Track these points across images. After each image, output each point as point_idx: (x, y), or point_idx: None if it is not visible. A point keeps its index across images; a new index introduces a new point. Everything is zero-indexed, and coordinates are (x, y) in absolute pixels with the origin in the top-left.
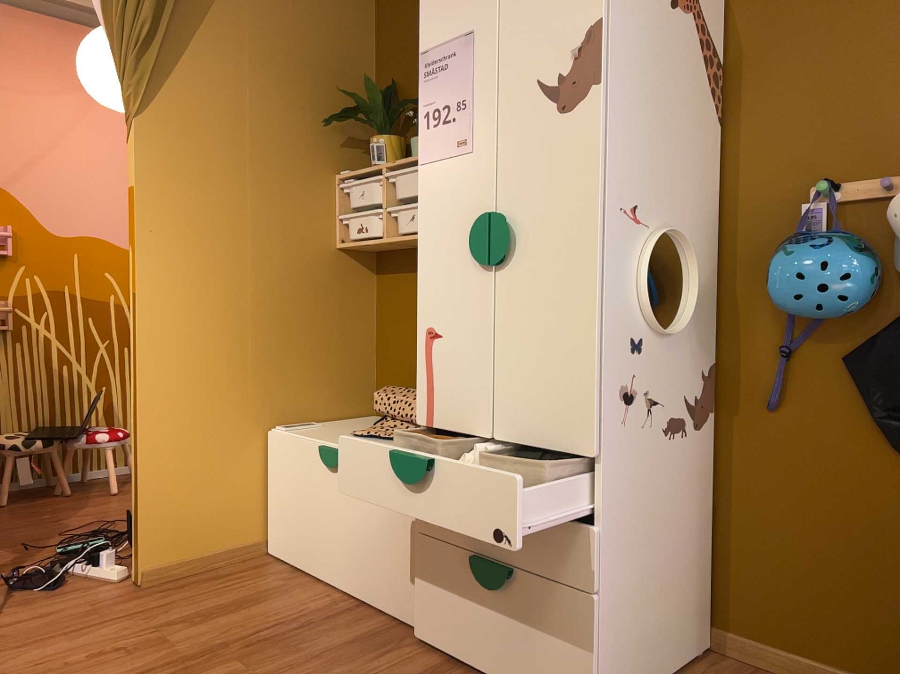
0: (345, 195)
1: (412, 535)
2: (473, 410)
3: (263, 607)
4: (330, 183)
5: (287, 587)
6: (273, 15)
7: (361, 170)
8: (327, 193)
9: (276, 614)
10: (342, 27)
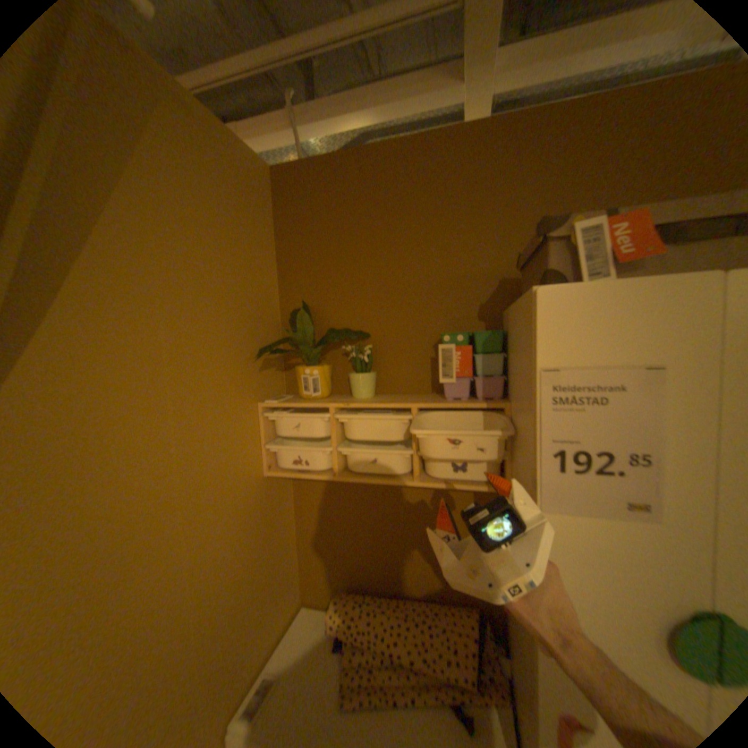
0: (268, 420)
1: None
2: None
3: None
4: (256, 412)
5: None
6: (184, 229)
7: (296, 402)
8: (253, 424)
9: None
10: (251, 243)
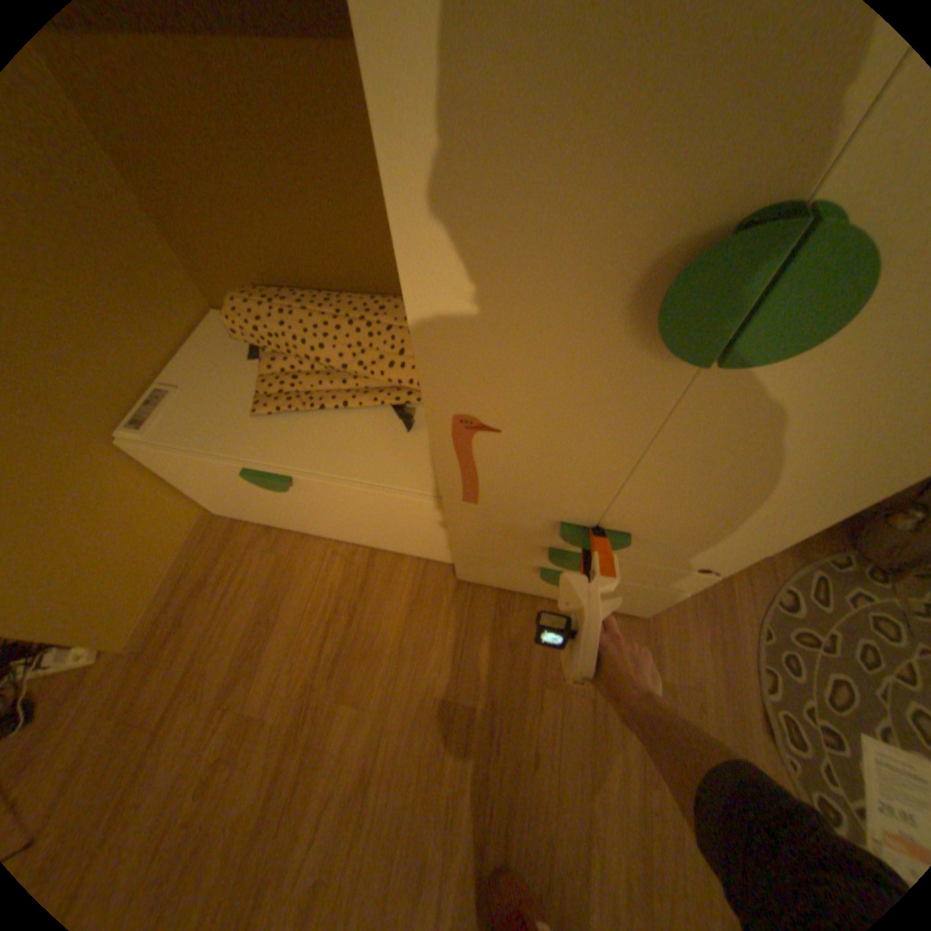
0: None
1: (433, 531)
2: (563, 506)
3: (291, 607)
4: None
5: (285, 562)
6: None
7: None
8: None
9: (312, 610)
10: None
